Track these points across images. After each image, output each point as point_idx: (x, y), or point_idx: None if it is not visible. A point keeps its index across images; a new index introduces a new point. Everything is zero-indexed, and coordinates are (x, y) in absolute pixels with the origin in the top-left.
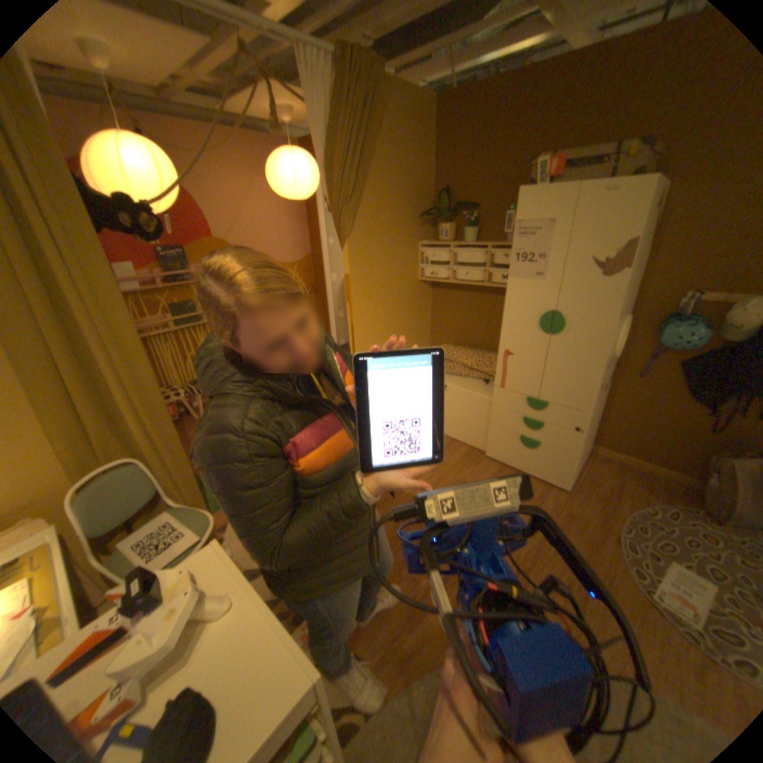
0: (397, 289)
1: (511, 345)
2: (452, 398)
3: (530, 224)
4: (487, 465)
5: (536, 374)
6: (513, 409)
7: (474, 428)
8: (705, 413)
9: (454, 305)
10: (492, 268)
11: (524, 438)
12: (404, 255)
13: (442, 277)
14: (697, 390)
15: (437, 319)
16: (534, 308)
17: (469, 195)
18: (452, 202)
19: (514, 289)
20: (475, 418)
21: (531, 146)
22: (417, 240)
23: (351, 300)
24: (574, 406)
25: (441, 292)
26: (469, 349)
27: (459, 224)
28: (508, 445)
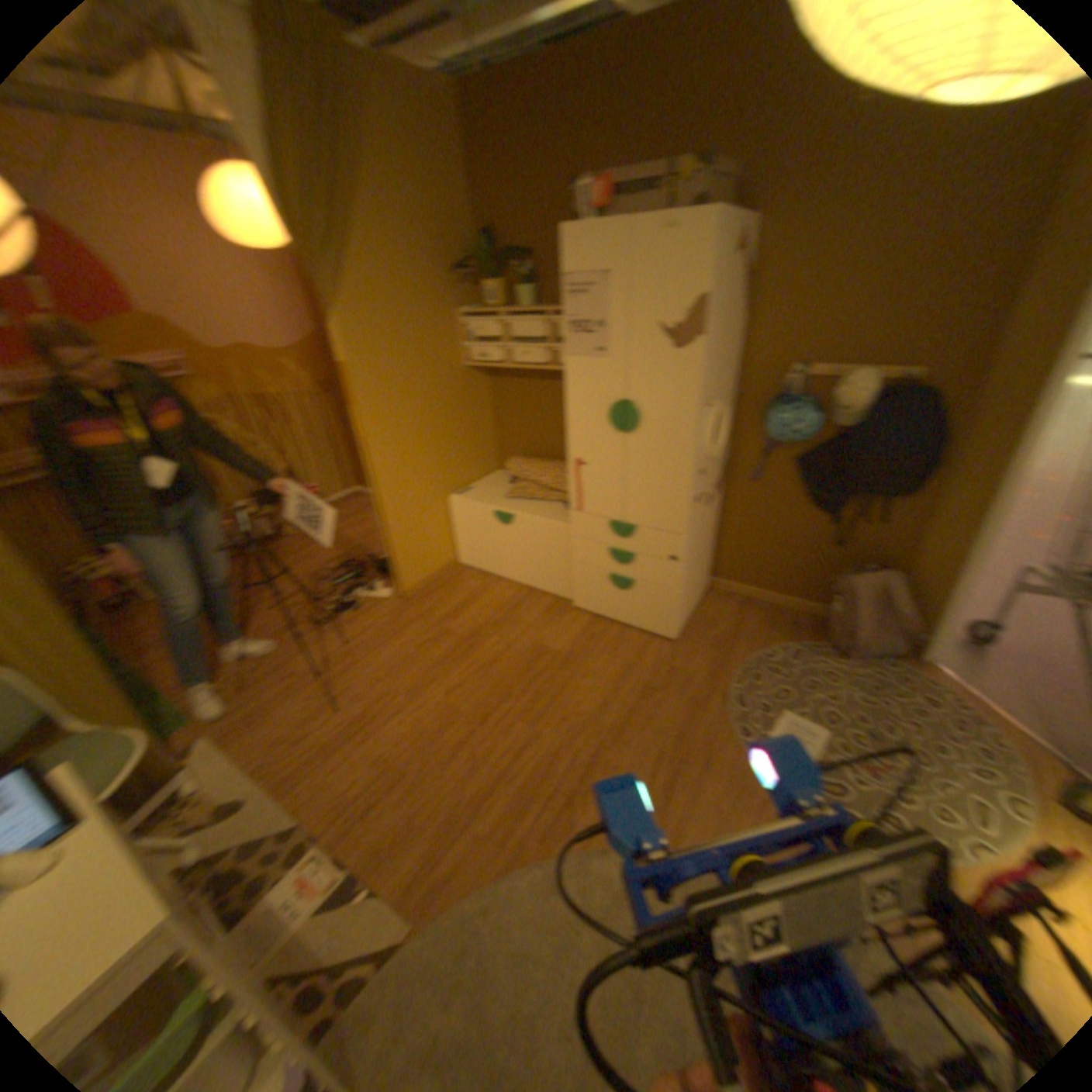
0: (427, 382)
1: (579, 453)
2: (520, 533)
3: (588, 281)
4: (572, 618)
5: (612, 489)
6: (593, 540)
7: (553, 571)
8: (823, 521)
9: (518, 401)
10: (556, 346)
11: (611, 577)
12: (432, 330)
13: (493, 362)
14: (811, 493)
15: (498, 422)
16: (598, 399)
17: (514, 239)
18: (494, 250)
19: (570, 373)
20: (552, 556)
21: (584, 165)
22: (451, 307)
23: (350, 402)
24: (662, 528)
25: (498, 383)
26: (542, 463)
27: (508, 283)
28: (594, 589)
